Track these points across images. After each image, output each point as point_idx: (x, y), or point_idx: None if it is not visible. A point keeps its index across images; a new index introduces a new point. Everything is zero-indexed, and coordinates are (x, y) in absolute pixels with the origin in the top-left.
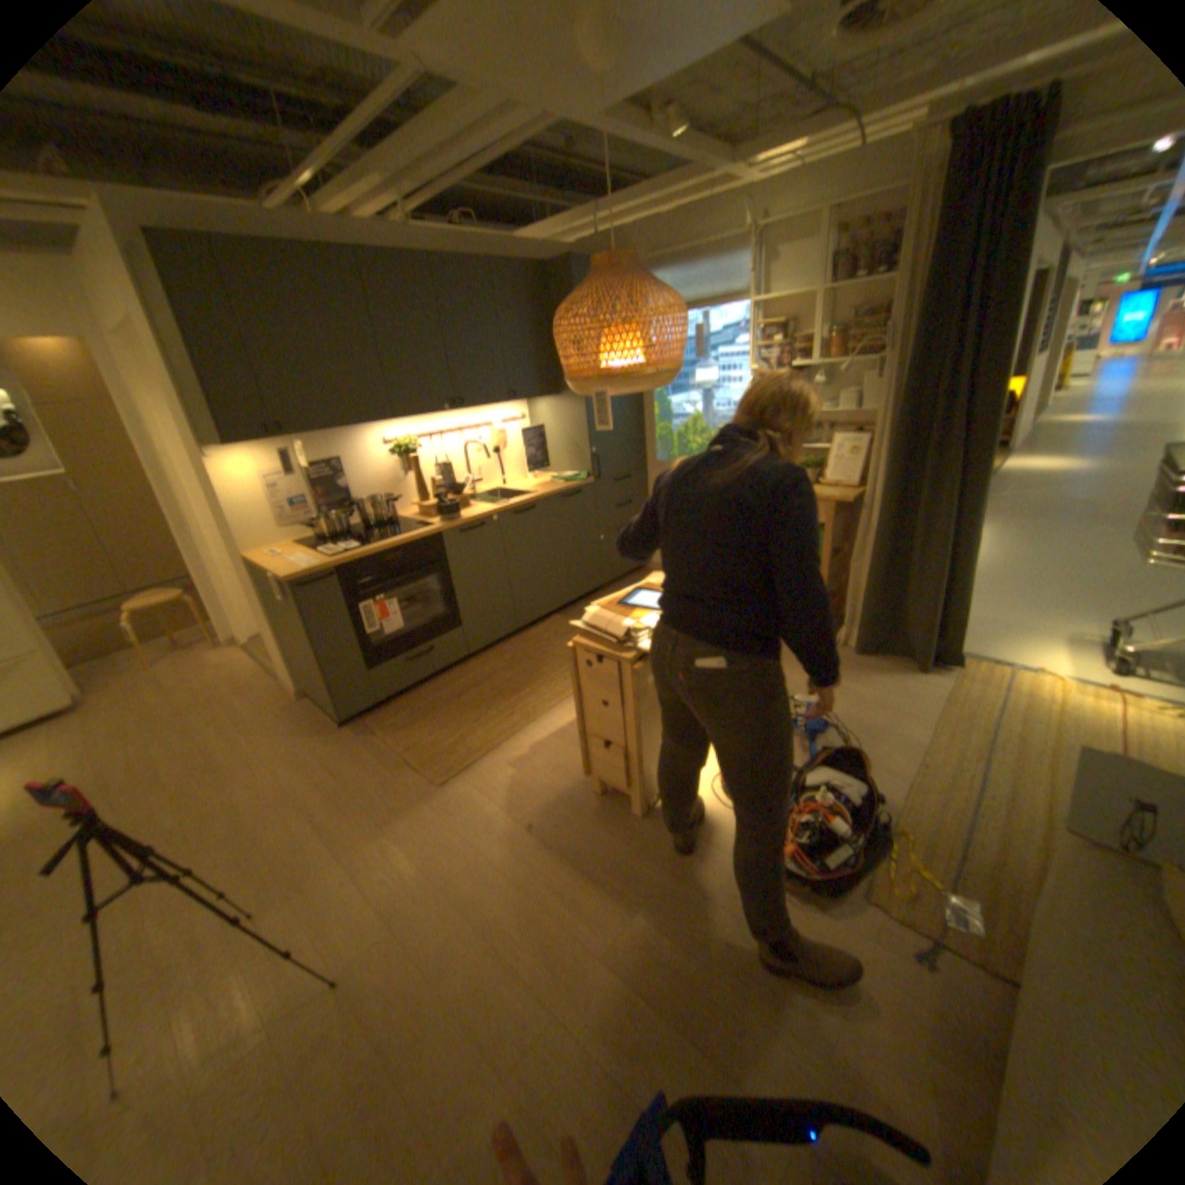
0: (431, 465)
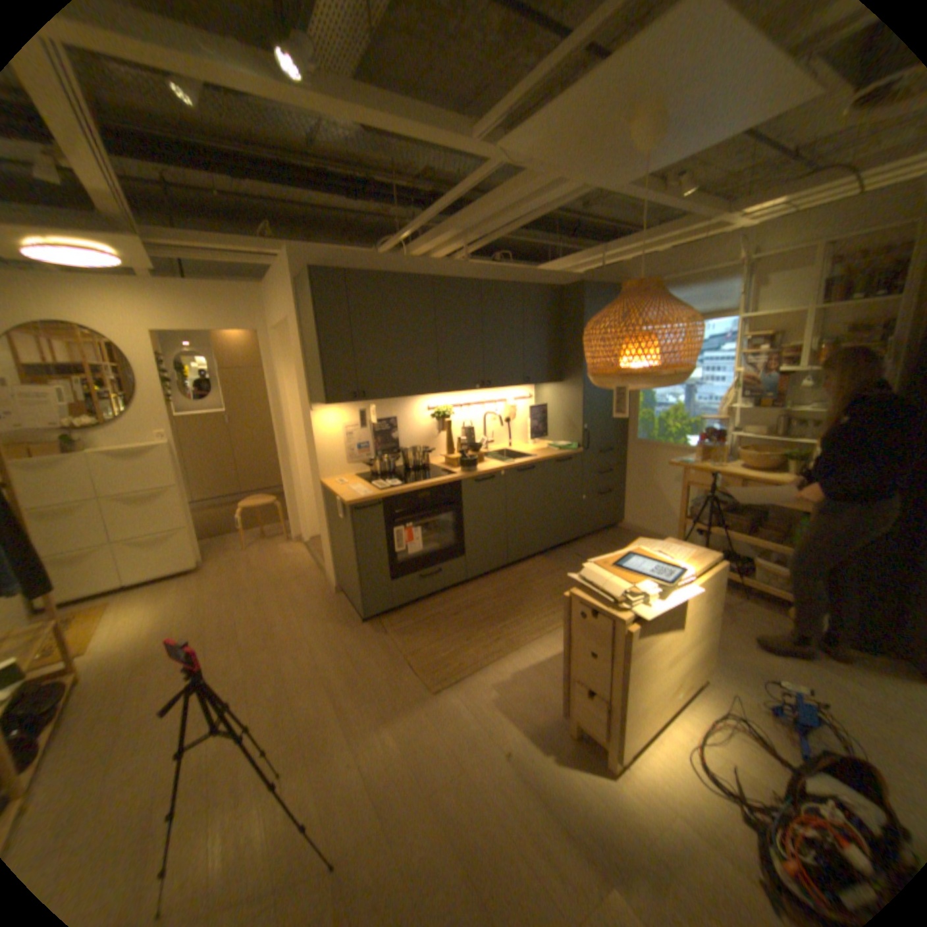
0: (458, 427)
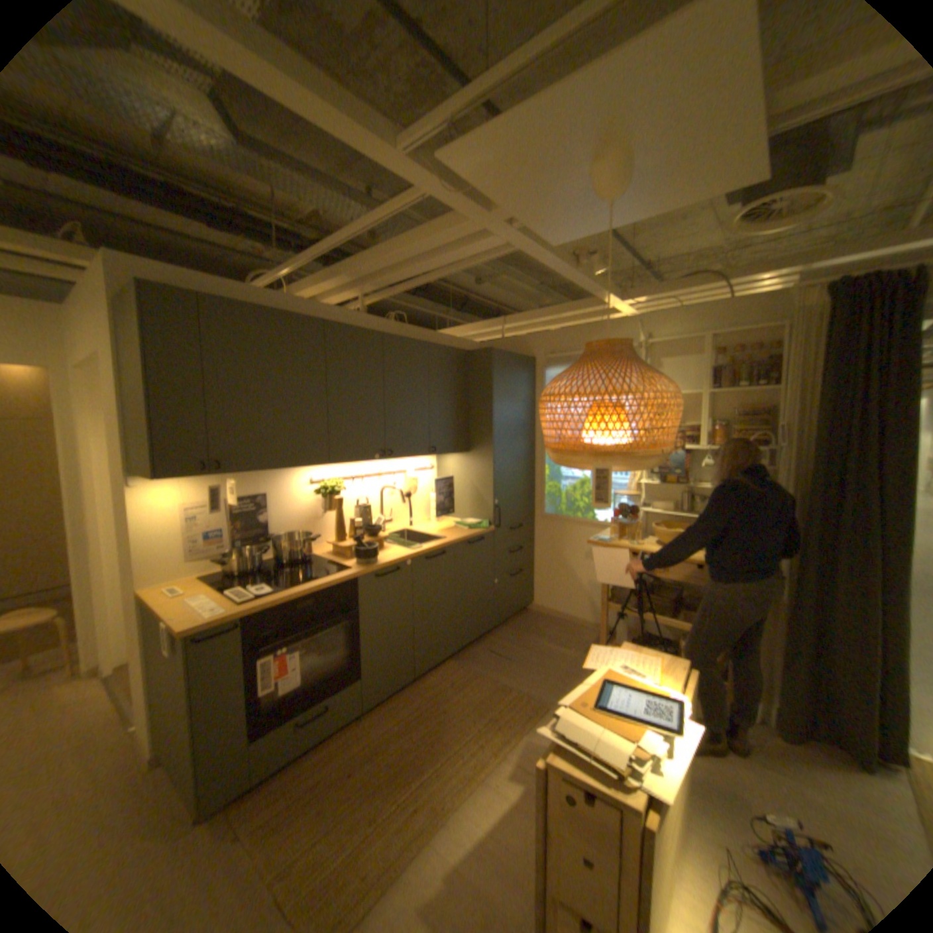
0: (351, 504)
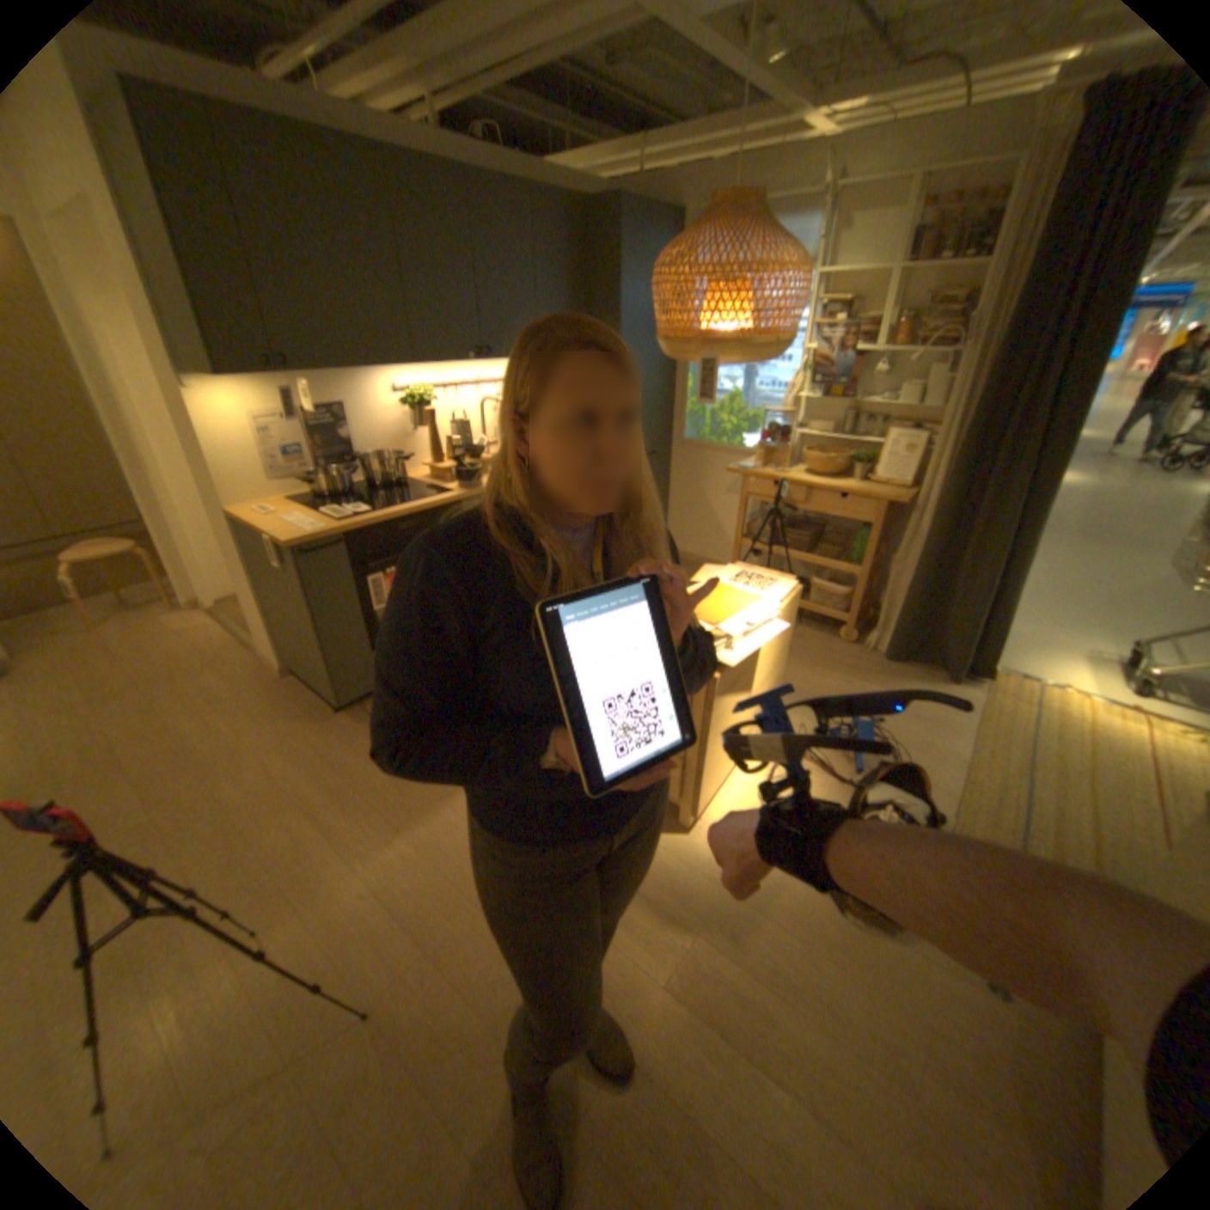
0: (445, 421)
